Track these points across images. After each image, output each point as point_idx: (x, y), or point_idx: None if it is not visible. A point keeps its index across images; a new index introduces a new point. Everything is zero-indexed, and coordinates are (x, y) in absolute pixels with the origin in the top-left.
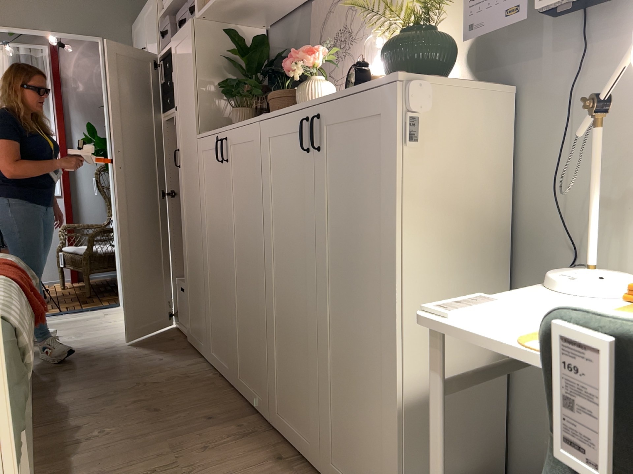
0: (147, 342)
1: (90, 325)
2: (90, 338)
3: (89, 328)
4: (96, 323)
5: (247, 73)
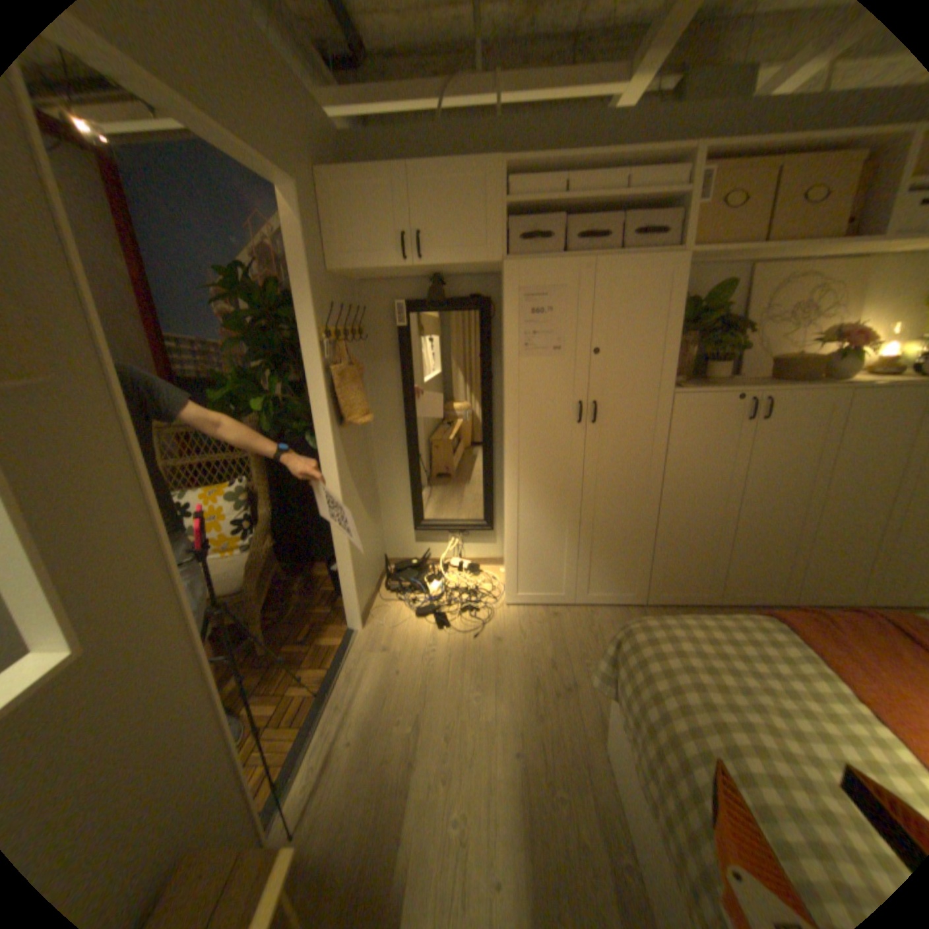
0: (551, 633)
1: (431, 671)
2: (498, 678)
3: (445, 674)
4: (427, 664)
5: (703, 323)
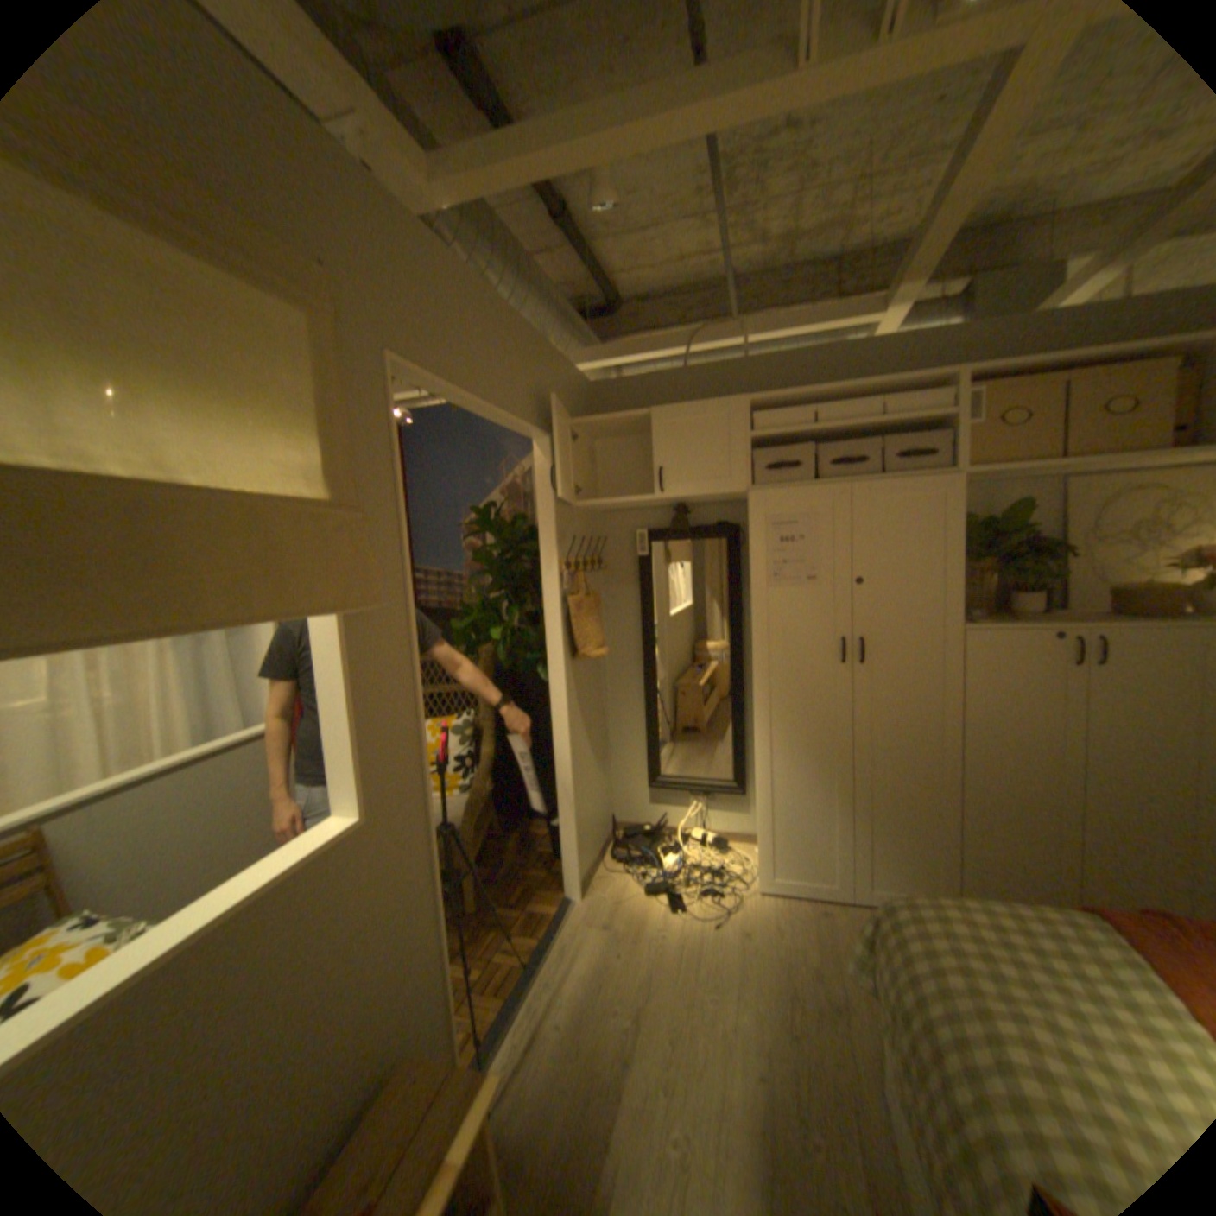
0: (817, 938)
1: (658, 963)
2: (742, 984)
3: (675, 969)
4: (654, 954)
5: (999, 549)
